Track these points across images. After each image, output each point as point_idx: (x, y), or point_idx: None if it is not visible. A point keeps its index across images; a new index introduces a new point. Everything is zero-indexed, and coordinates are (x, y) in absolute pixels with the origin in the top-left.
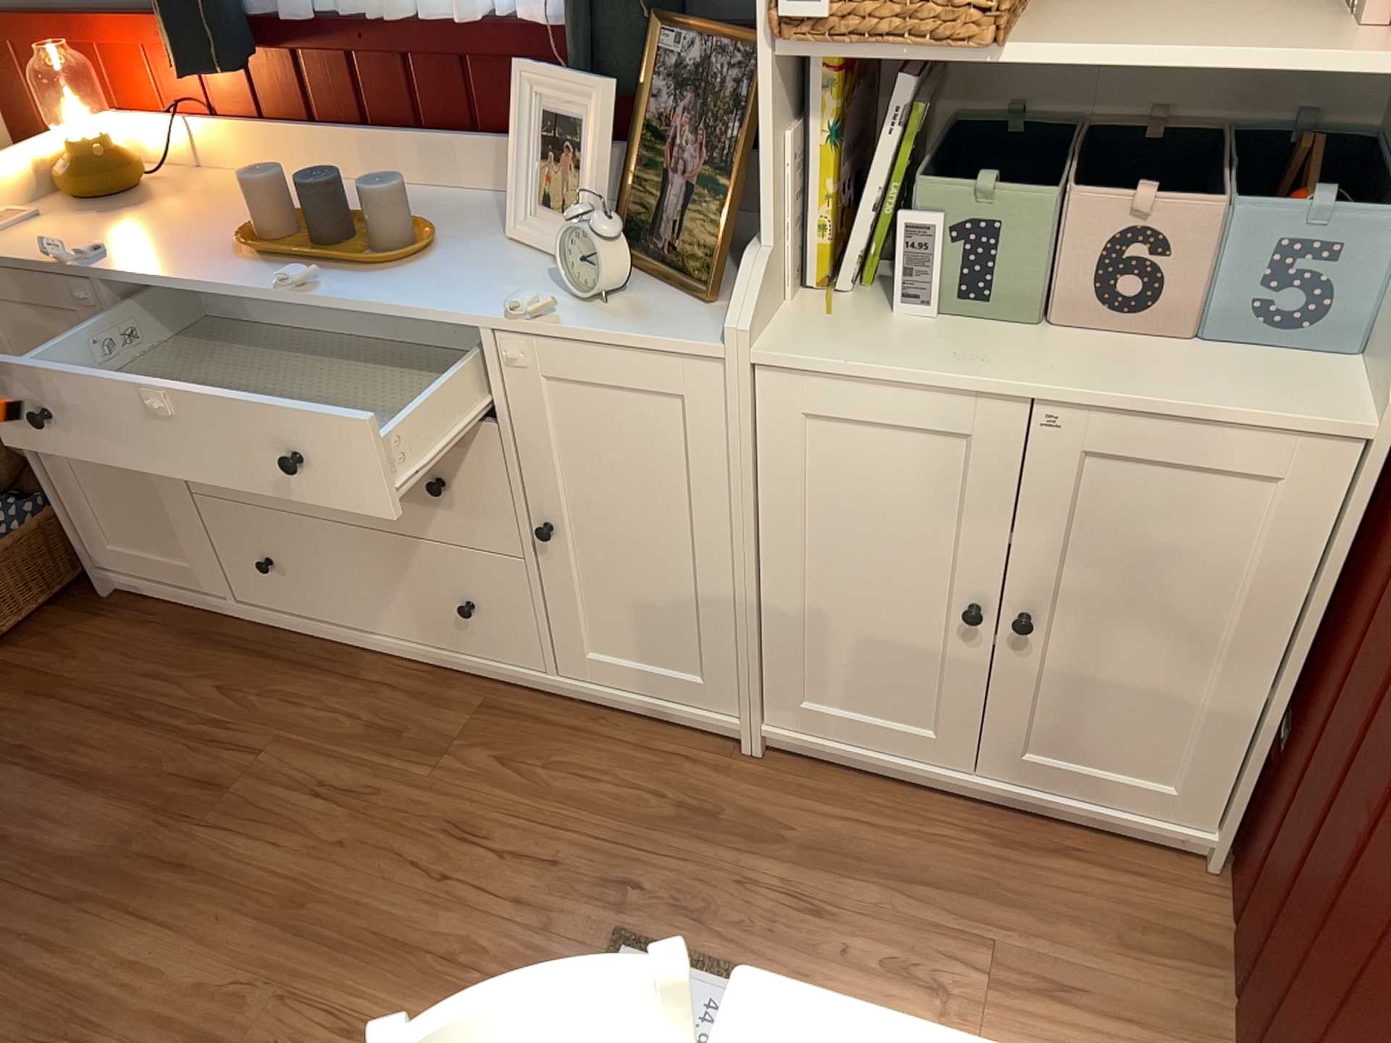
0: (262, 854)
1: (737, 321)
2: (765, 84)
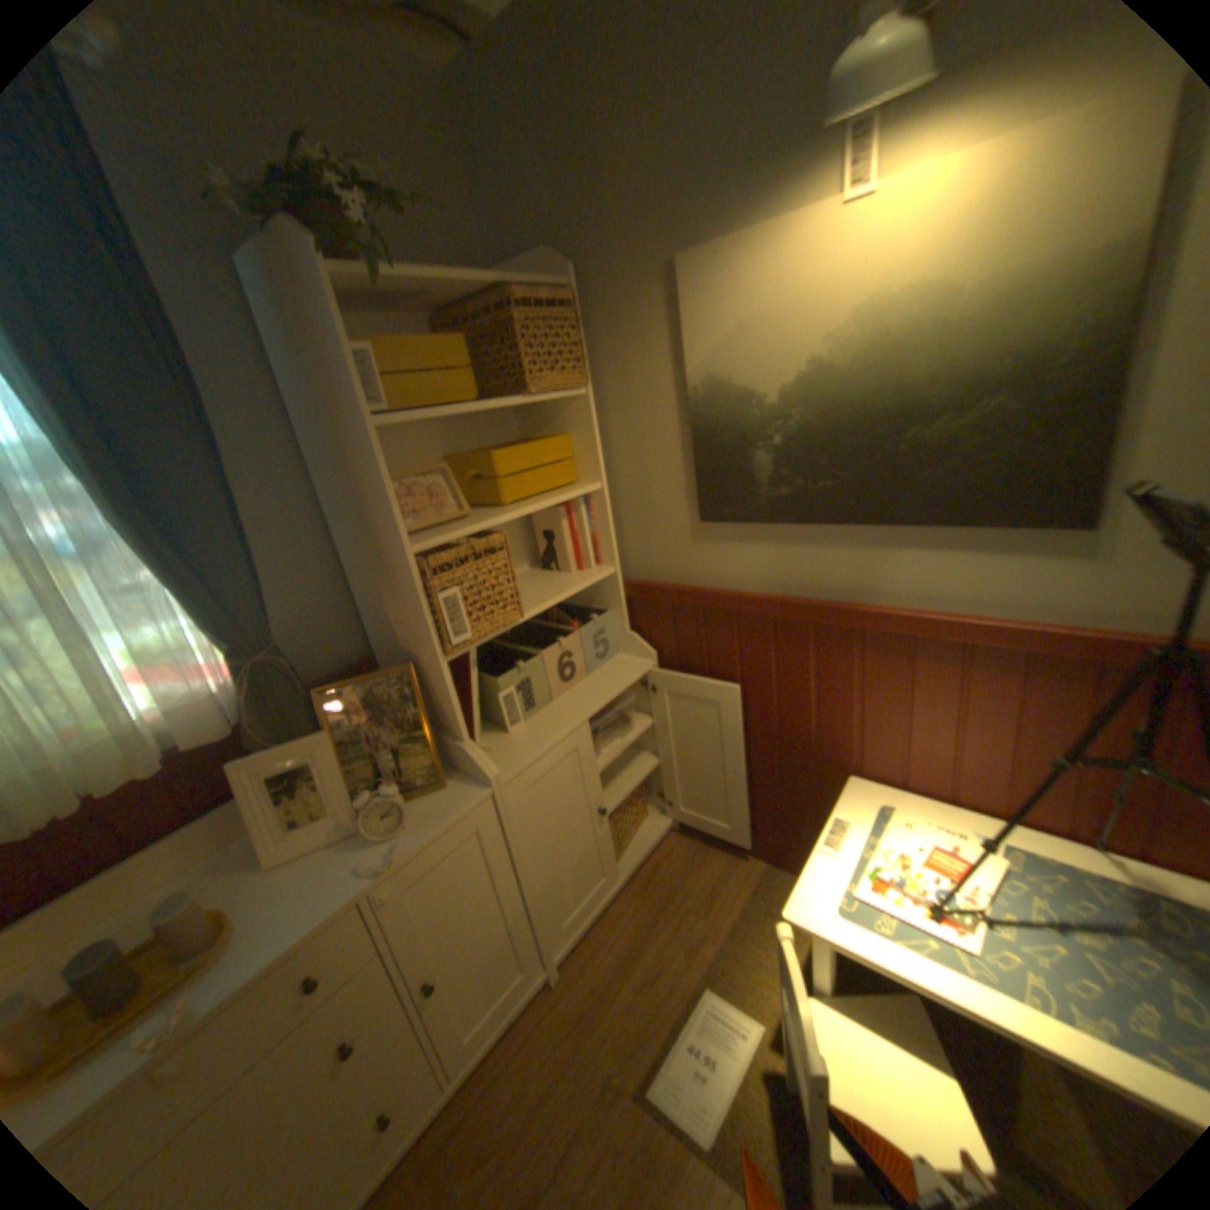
0: None
1: (488, 773)
2: (442, 673)
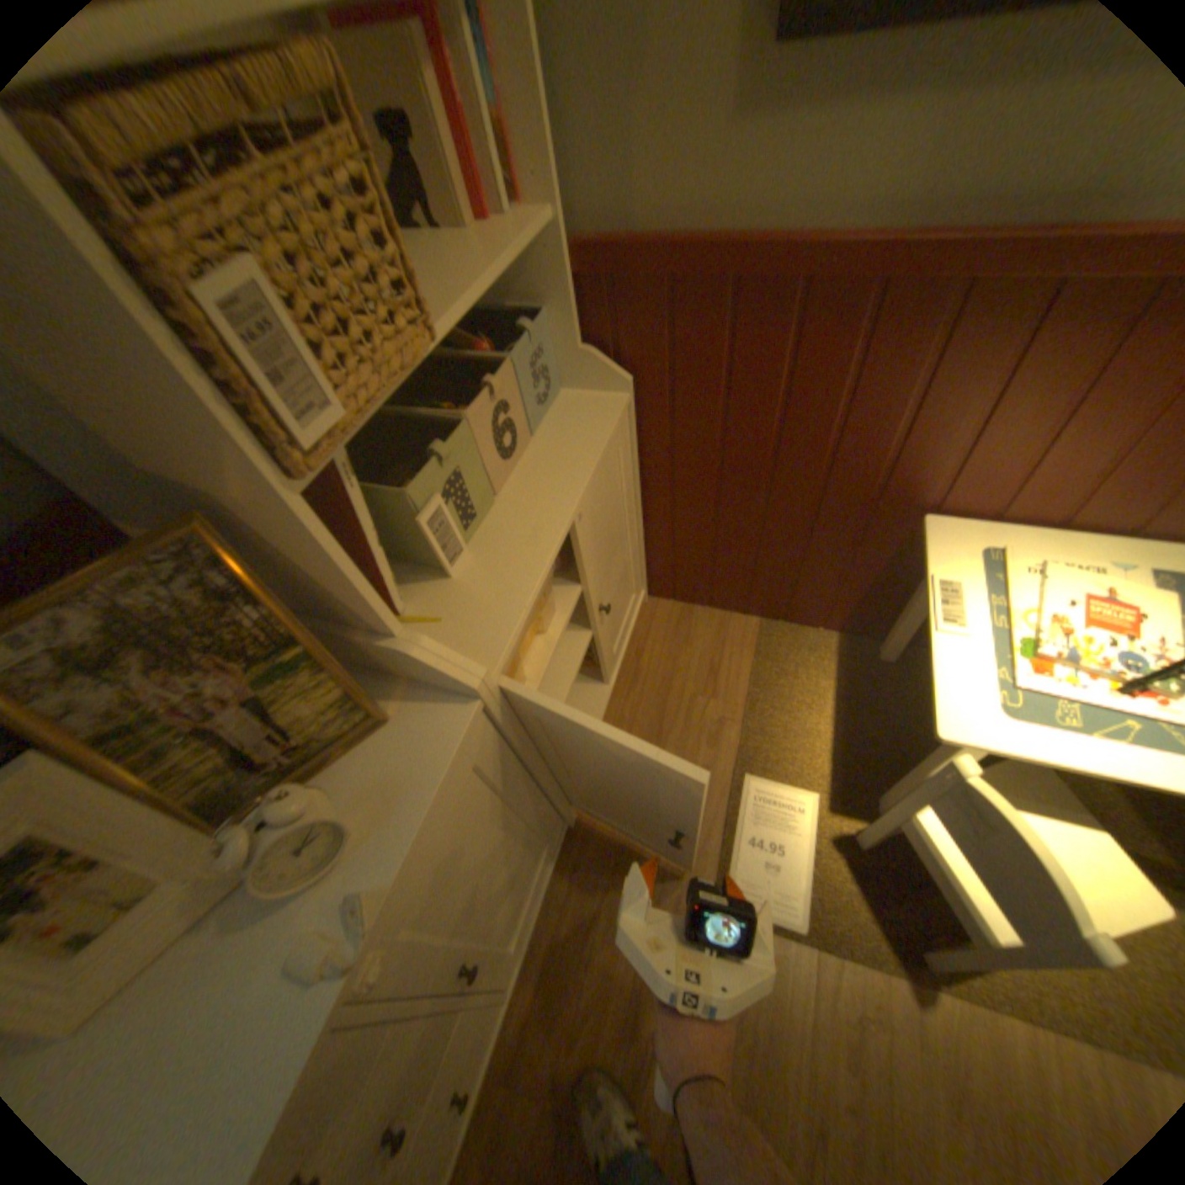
0: None
1: (467, 677)
2: (299, 521)
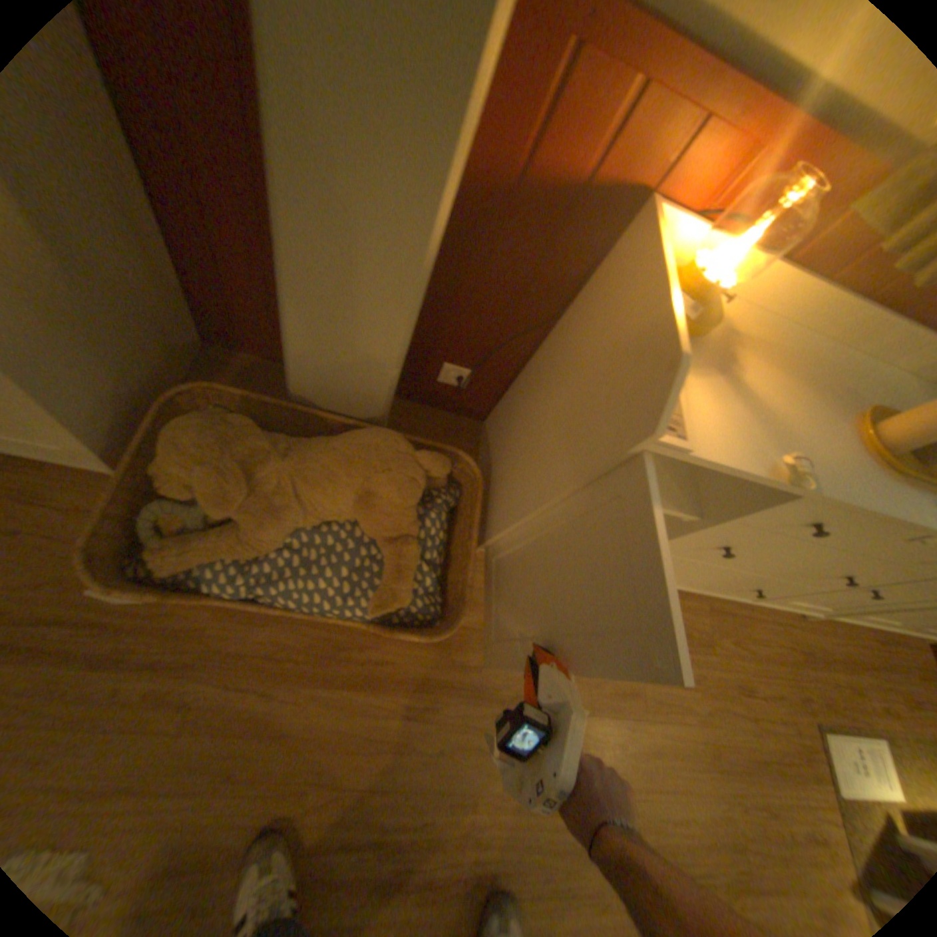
0: (684, 738)
1: None
2: None
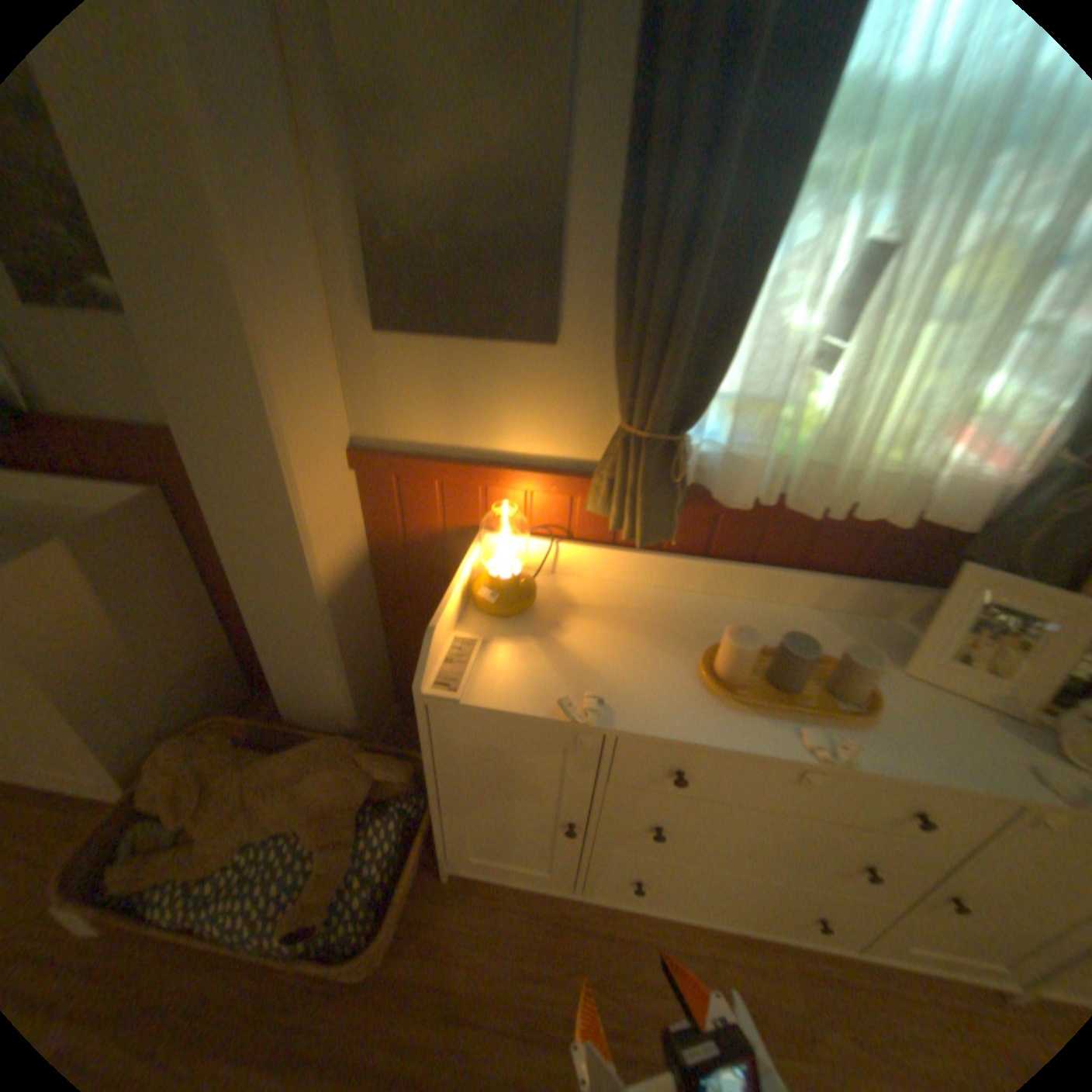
0: None
1: None
2: None
